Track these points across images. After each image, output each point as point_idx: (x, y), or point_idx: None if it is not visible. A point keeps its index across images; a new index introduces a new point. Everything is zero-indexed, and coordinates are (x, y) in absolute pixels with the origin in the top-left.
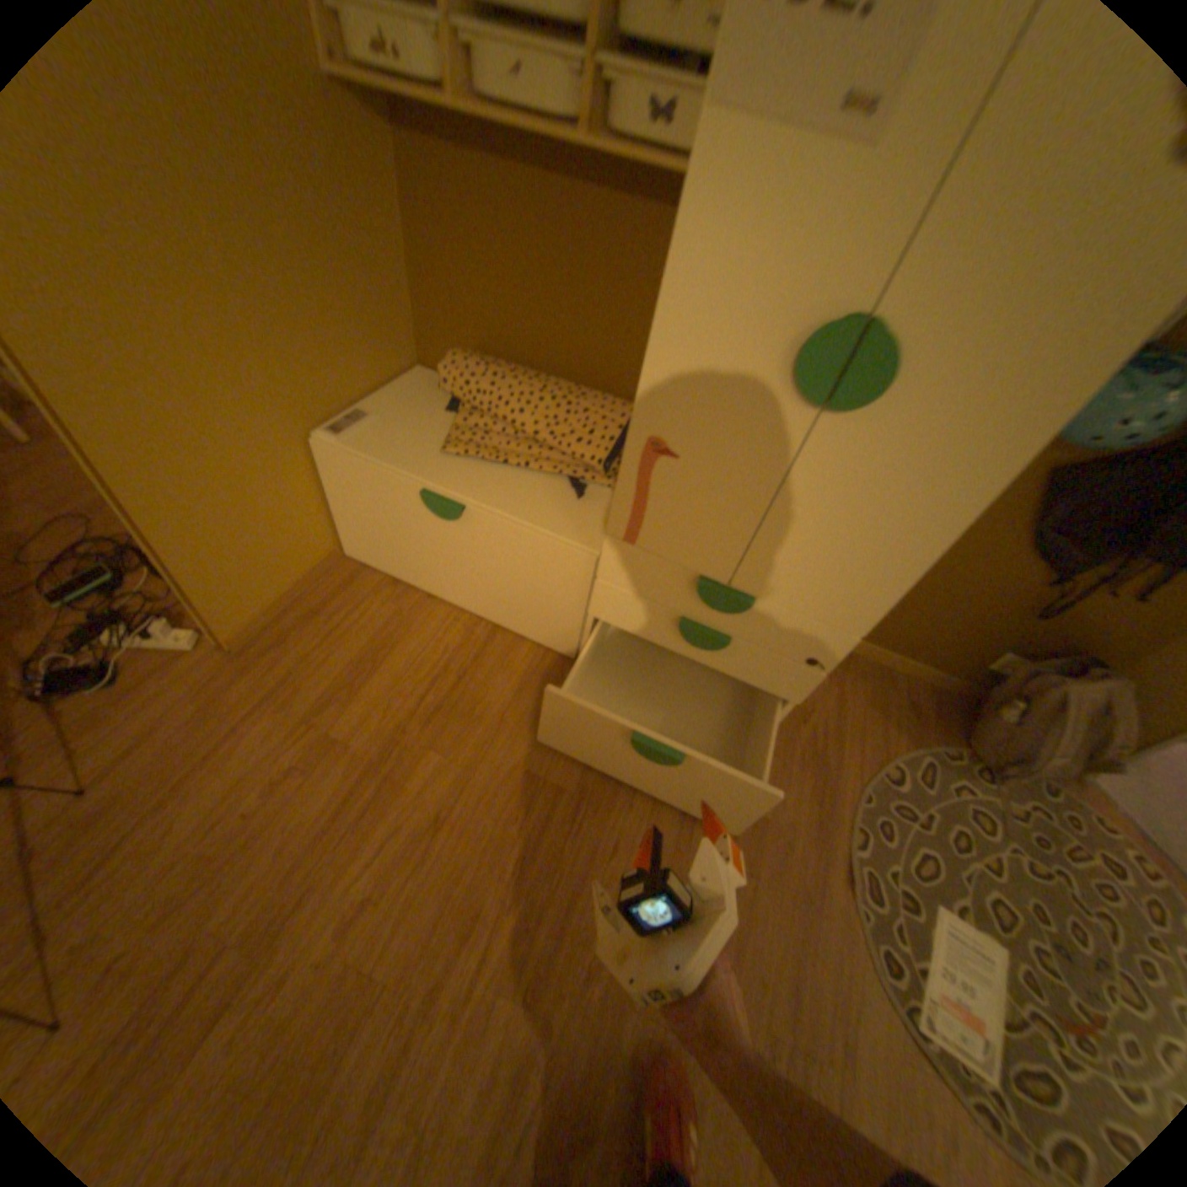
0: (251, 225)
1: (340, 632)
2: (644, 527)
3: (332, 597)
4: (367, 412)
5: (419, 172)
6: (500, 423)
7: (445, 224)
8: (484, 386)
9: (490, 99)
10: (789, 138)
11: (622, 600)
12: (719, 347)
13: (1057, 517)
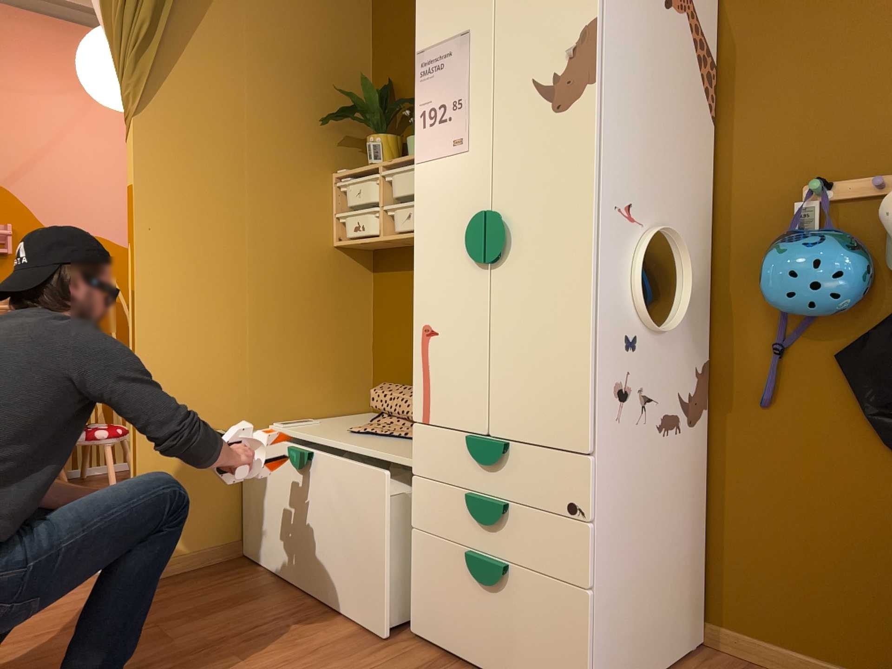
0: (272, 298)
1: (224, 585)
2: (431, 402)
3: (235, 568)
4: (313, 421)
5: (382, 289)
6: (400, 420)
7: (393, 312)
8: (394, 395)
9: (397, 230)
10: (441, 162)
11: (431, 493)
12: (440, 255)
13: (872, 399)
